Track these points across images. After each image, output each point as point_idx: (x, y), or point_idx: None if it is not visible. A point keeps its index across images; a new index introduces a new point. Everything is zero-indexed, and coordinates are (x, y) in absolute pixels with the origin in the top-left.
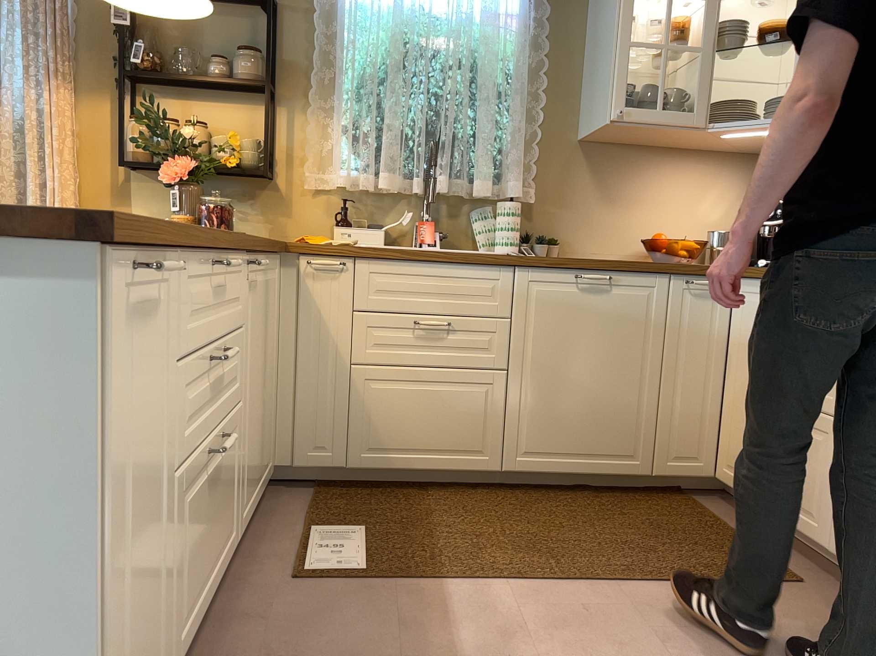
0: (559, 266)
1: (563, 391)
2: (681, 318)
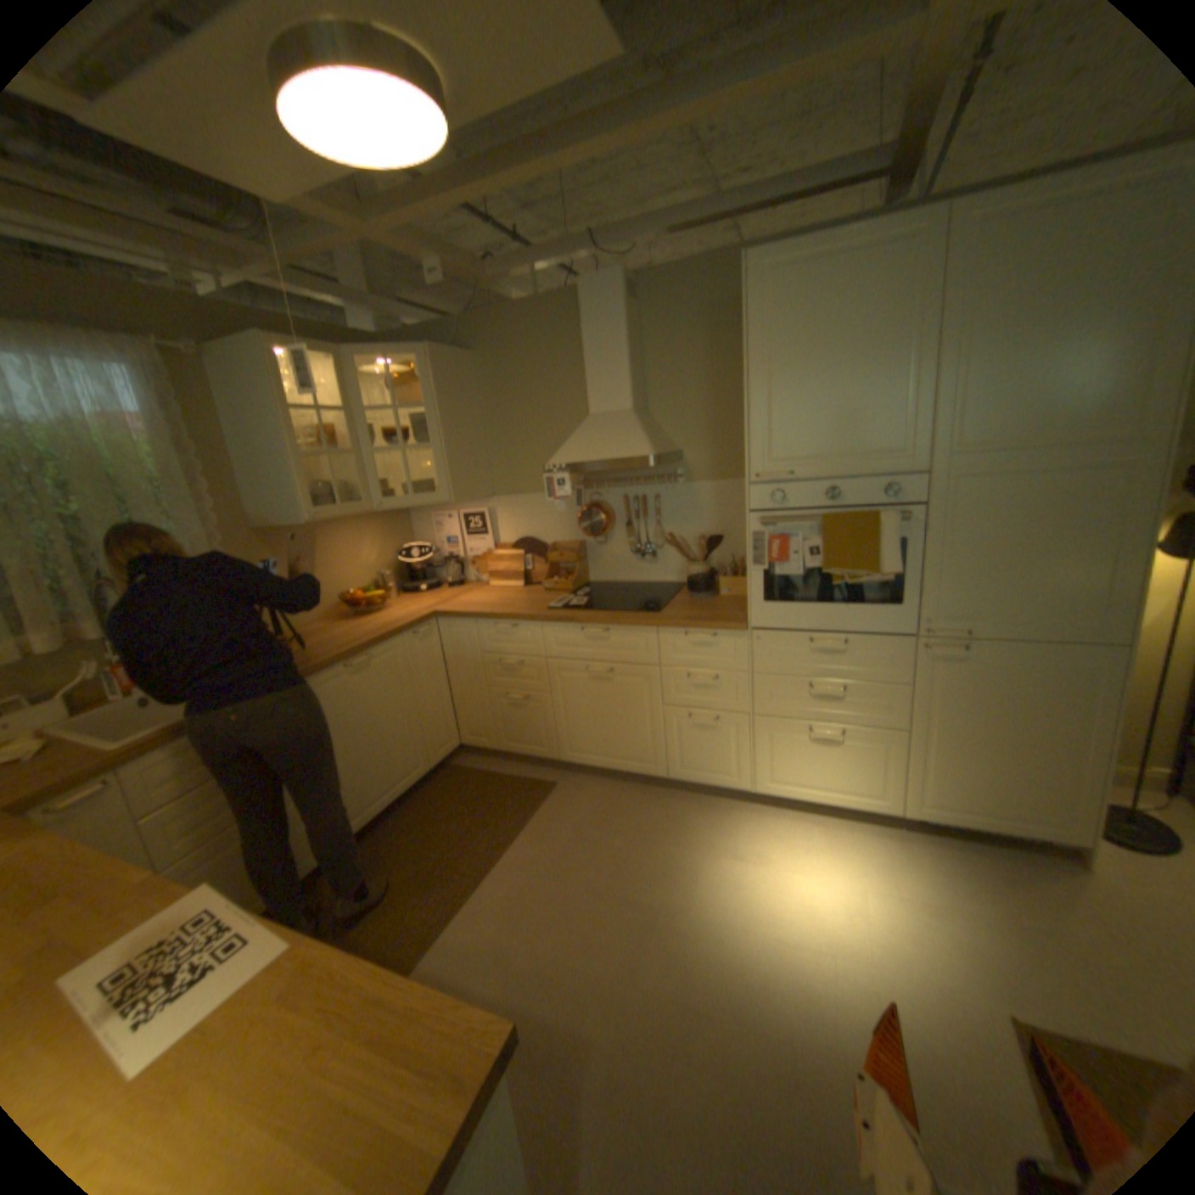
0: (329, 669)
1: (361, 758)
2: (415, 661)
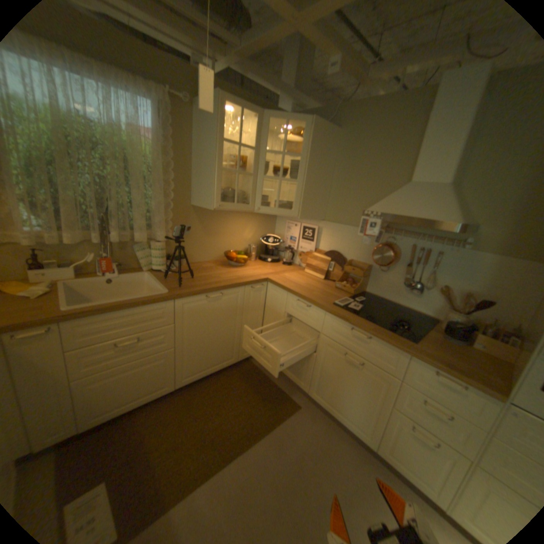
0: (197, 295)
1: (201, 347)
2: (248, 302)
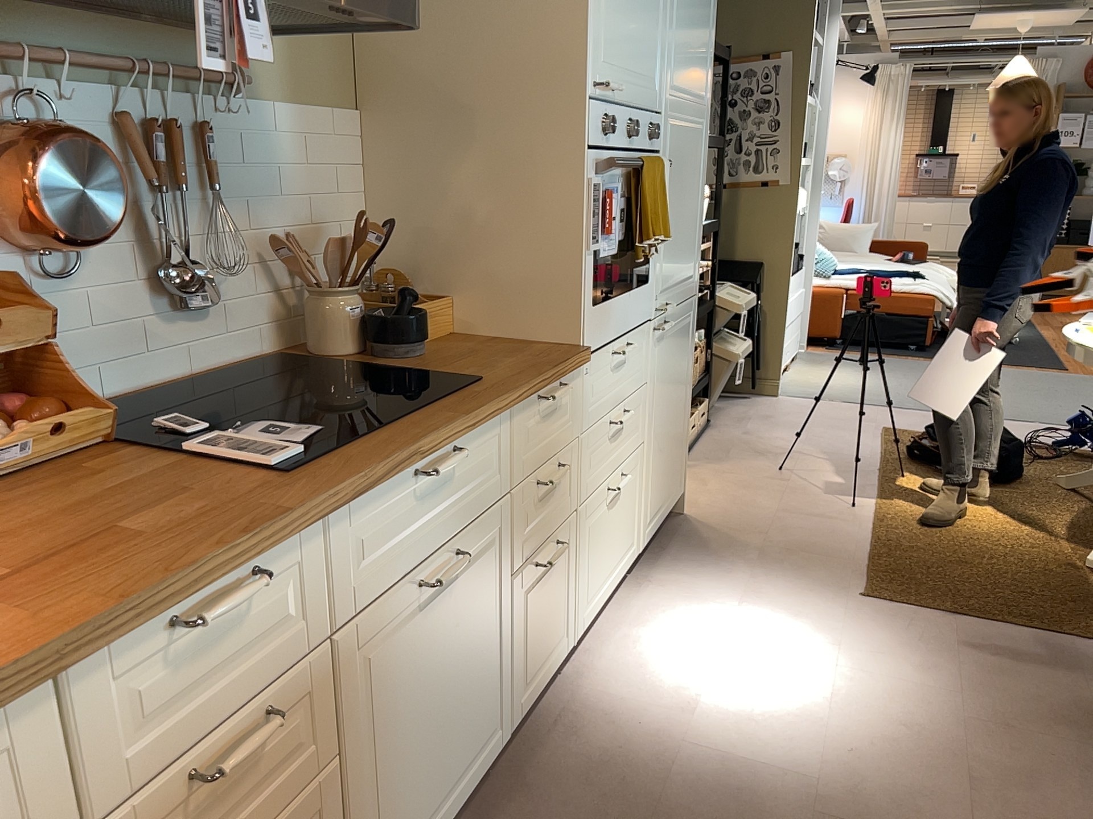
0: None
1: None
2: None
